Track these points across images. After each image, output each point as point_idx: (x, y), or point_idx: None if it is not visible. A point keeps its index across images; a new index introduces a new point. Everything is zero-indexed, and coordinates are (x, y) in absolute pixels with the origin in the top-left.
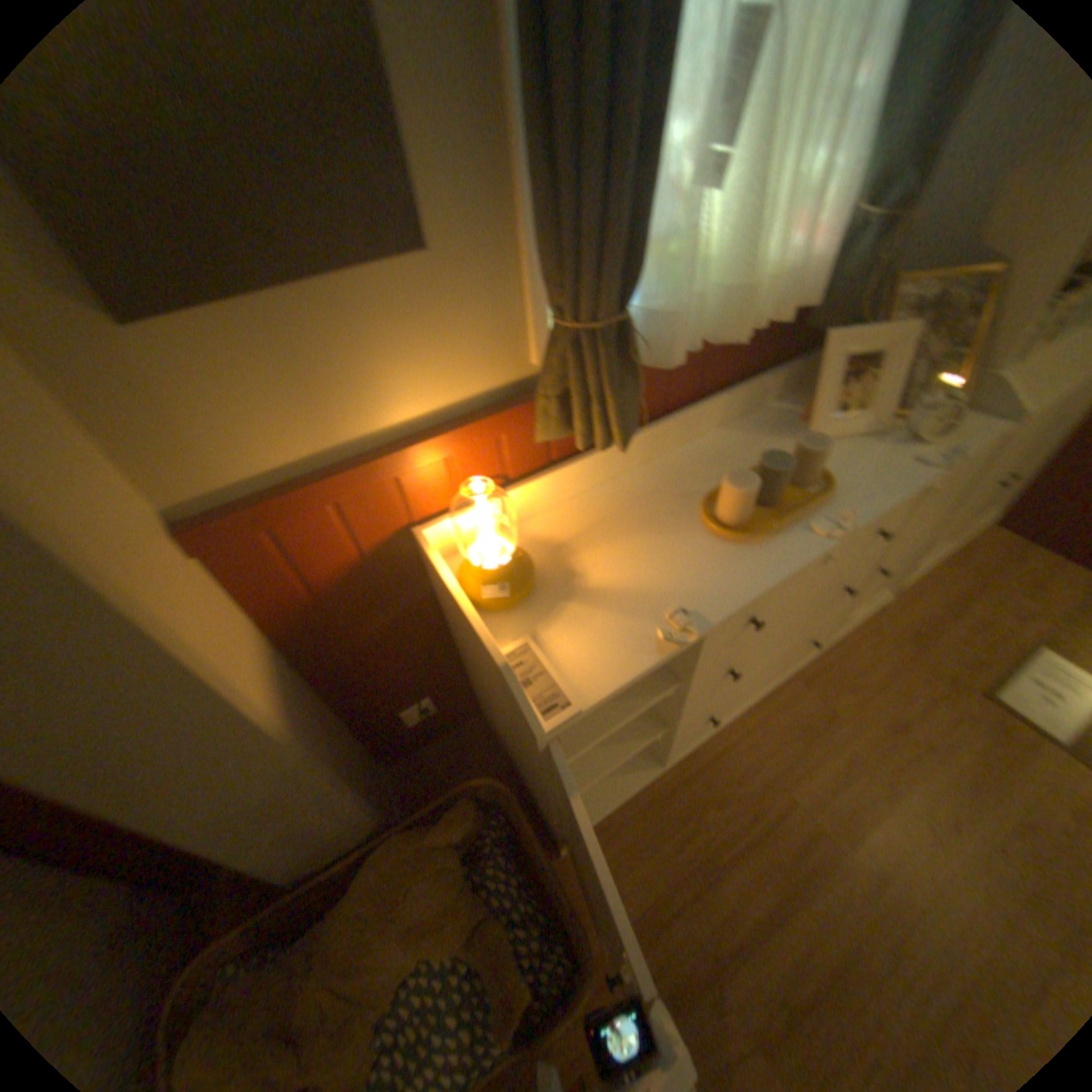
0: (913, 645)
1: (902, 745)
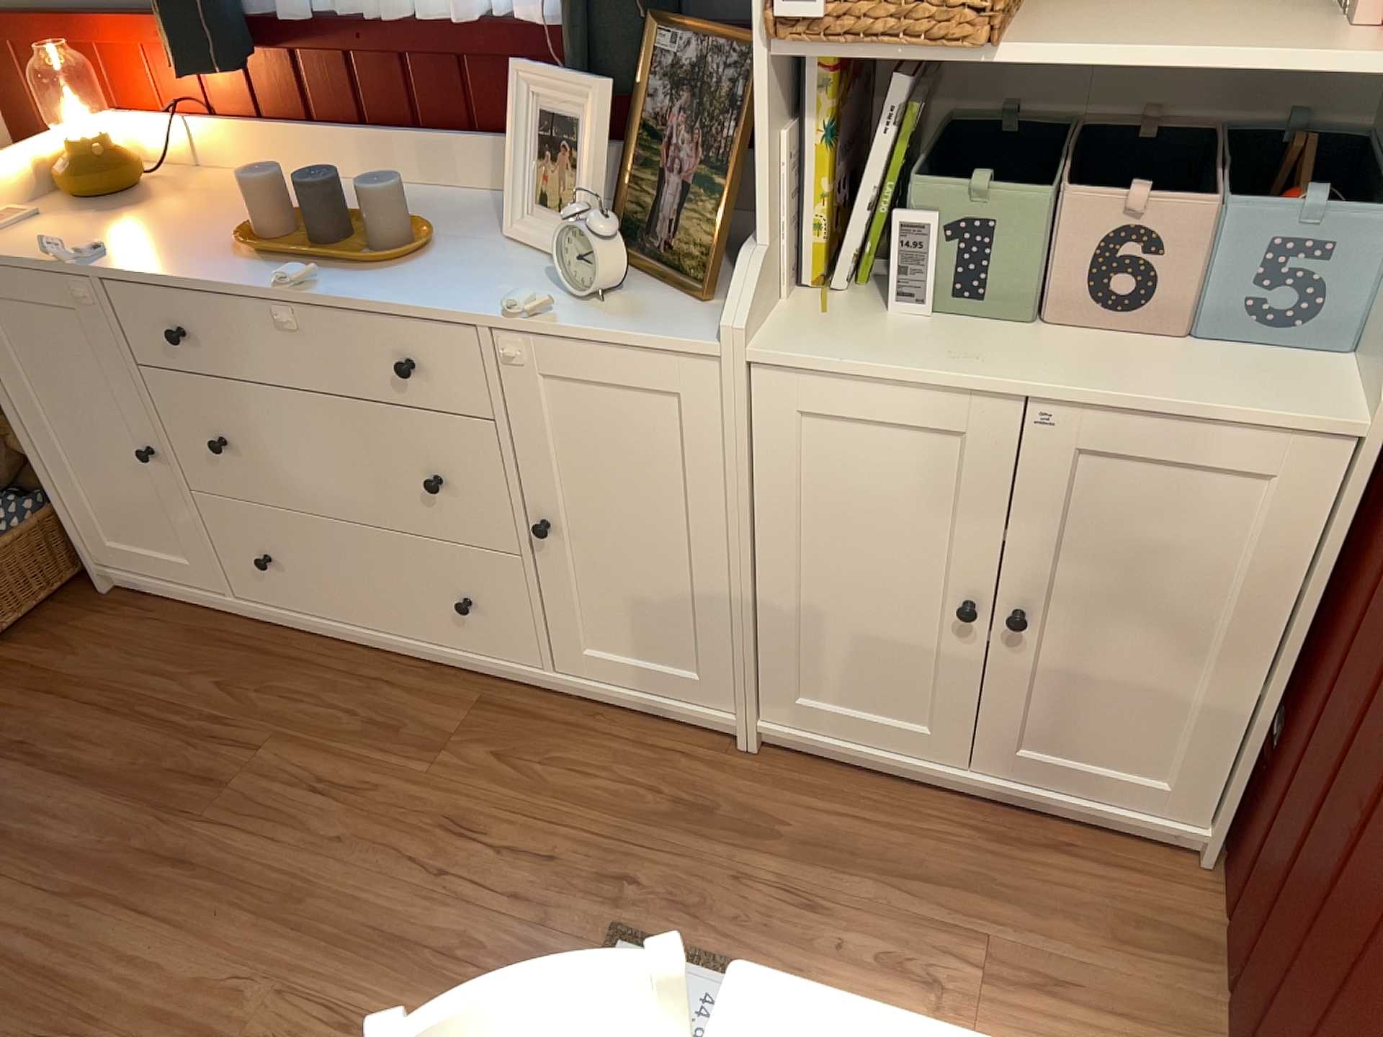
0: (671, 805)
1: (432, 832)
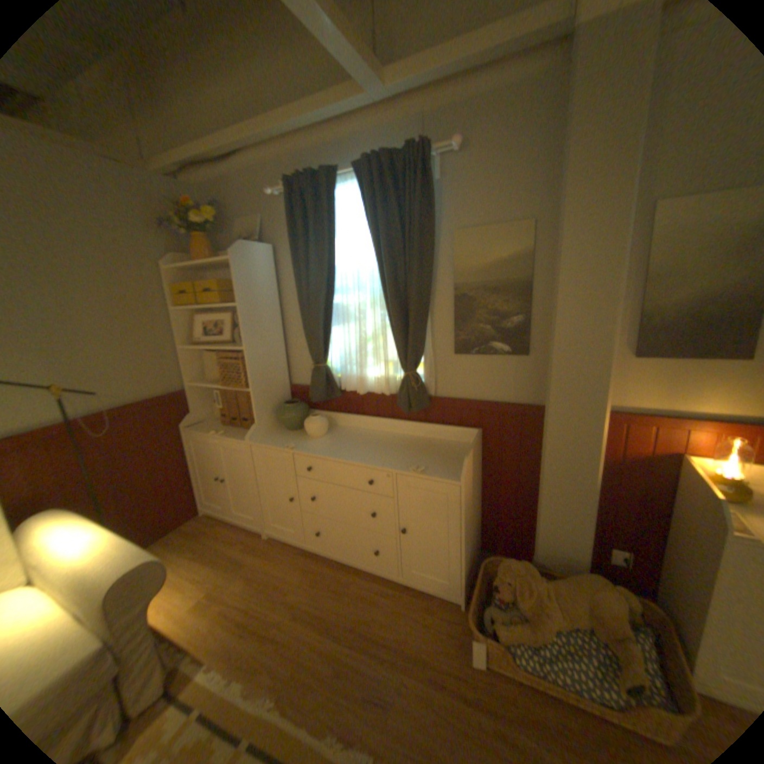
0: None
1: None
